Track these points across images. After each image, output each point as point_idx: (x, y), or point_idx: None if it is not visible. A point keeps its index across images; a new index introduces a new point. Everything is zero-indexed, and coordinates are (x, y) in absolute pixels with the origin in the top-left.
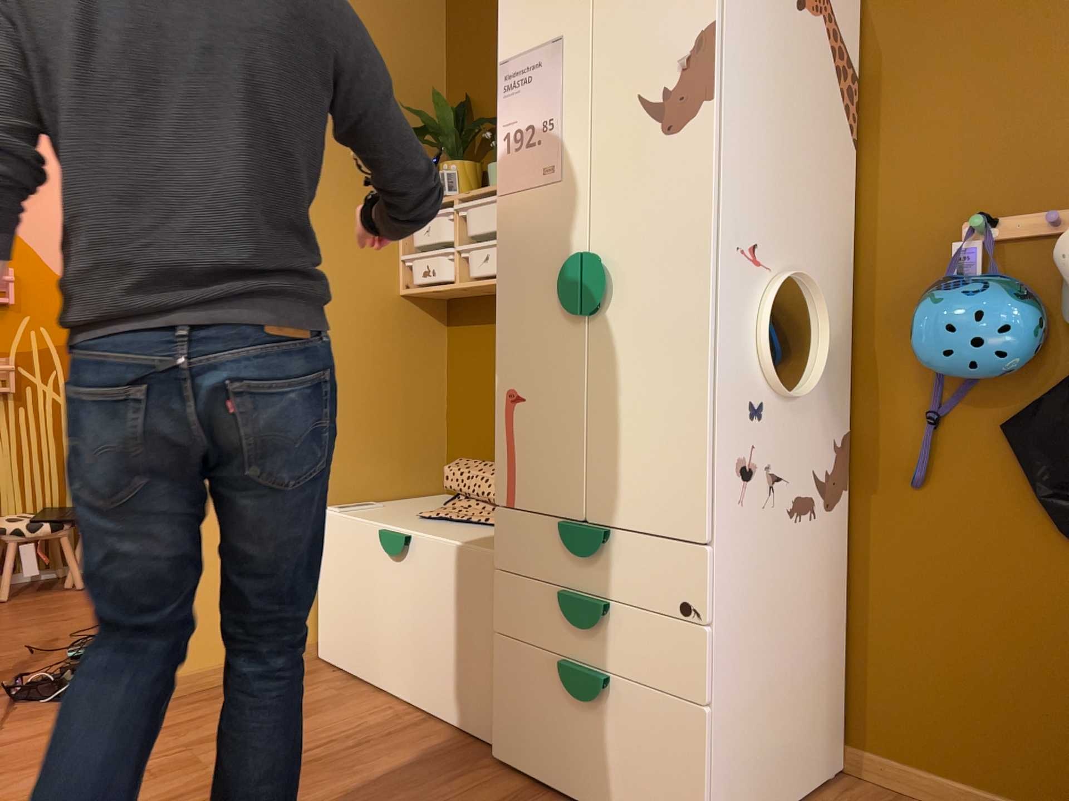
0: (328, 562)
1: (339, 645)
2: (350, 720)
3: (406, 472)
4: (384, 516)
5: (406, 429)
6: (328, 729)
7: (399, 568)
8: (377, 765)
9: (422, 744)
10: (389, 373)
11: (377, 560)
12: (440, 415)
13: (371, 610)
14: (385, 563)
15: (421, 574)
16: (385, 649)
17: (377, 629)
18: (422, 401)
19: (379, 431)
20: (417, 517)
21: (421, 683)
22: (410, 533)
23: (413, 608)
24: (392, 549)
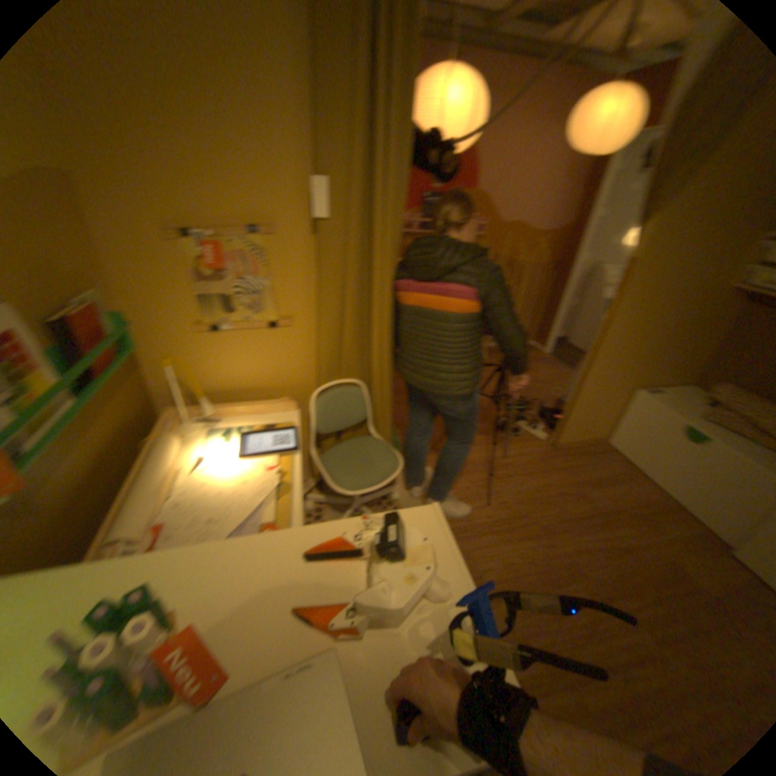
0: (636, 415)
1: (629, 449)
2: (645, 495)
3: (682, 375)
4: (681, 410)
5: (694, 356)
6: (637, 498)
7: (694, 447)
8: (671, 532)
9: (688, 526)
10: (702, 329)
11: (677, 435)
12: (714, 349)
13: (661, 449)
14: (683, 439)
15: (712, 459)
16: (663, 468)
17: (661, 458)
18: (710, 342)
19: (681, 357)
20: (703, 418)
21: (684, 494)
22: (711, 437)
23: (697, 467)
24: (696, 440)
